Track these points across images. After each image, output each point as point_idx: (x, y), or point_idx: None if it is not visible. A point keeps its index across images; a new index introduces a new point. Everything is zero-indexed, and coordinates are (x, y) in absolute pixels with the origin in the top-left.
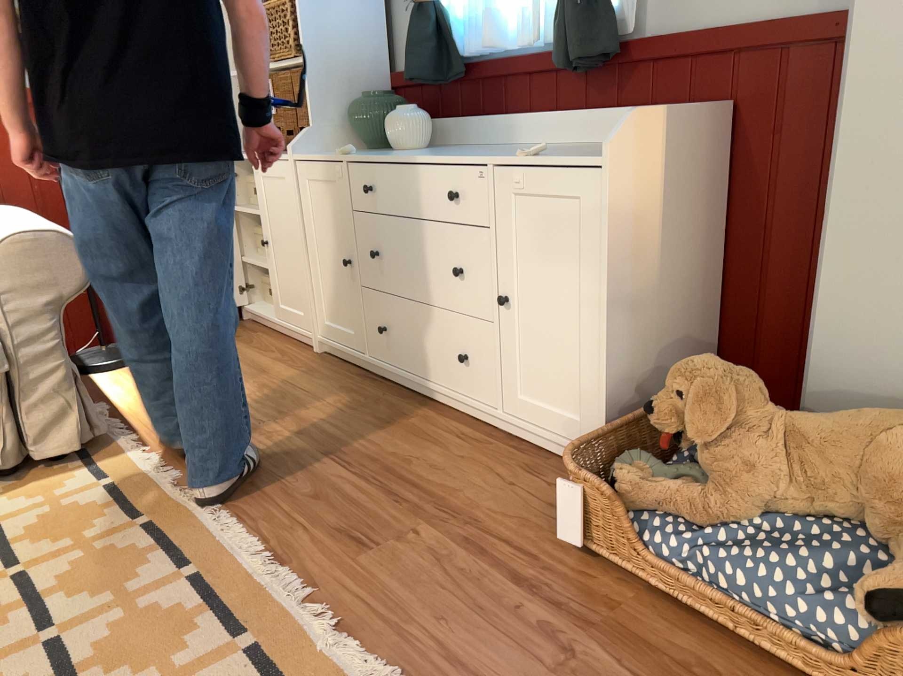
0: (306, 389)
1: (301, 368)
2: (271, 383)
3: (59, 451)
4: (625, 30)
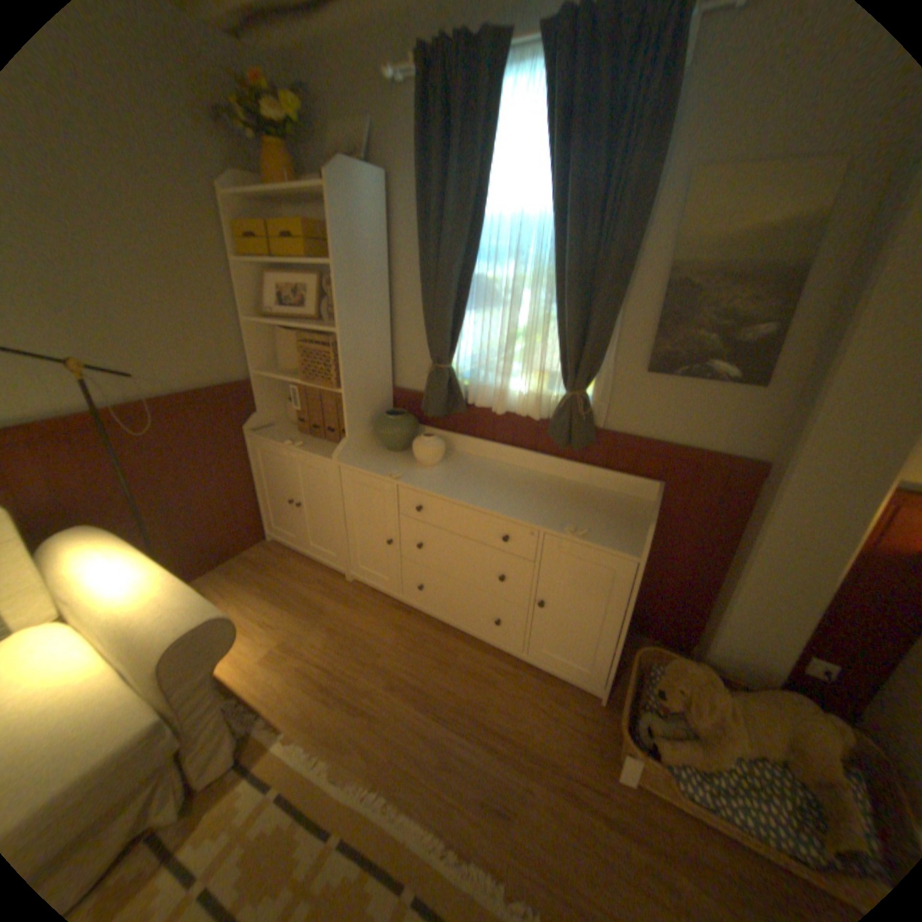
0: (365, 630)
1: (347, 601)
2: (334, 625)
3: (215, 773)
4: (597, 422)
